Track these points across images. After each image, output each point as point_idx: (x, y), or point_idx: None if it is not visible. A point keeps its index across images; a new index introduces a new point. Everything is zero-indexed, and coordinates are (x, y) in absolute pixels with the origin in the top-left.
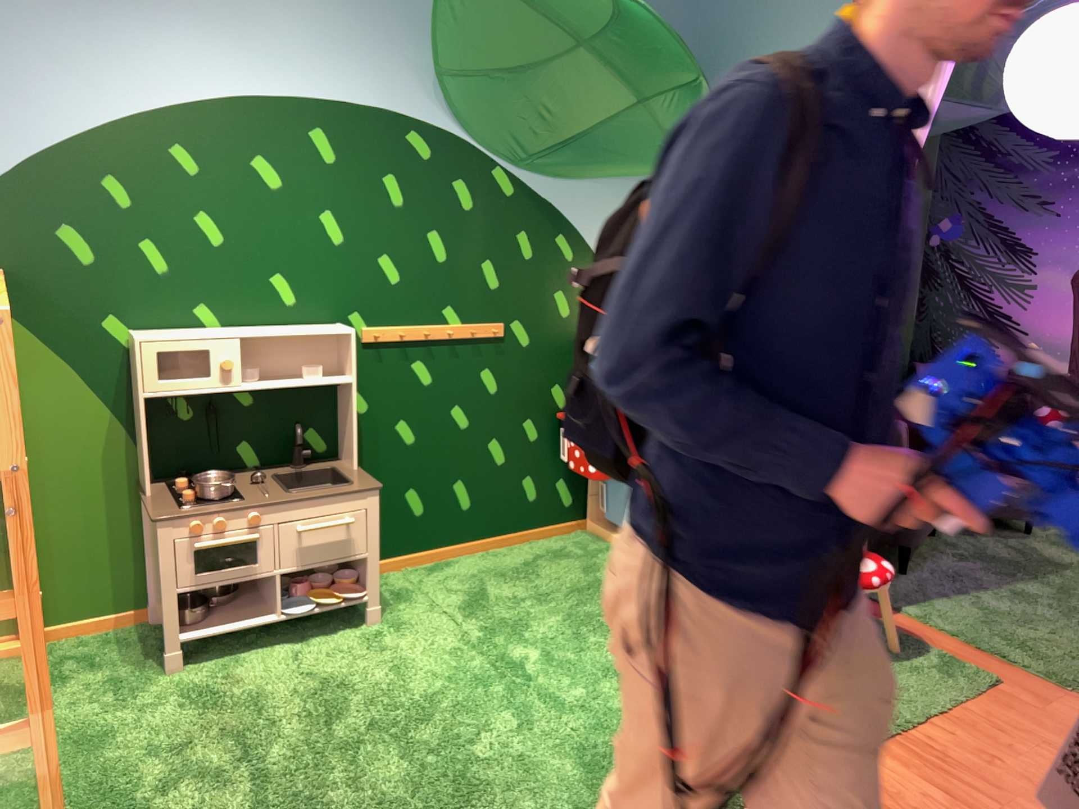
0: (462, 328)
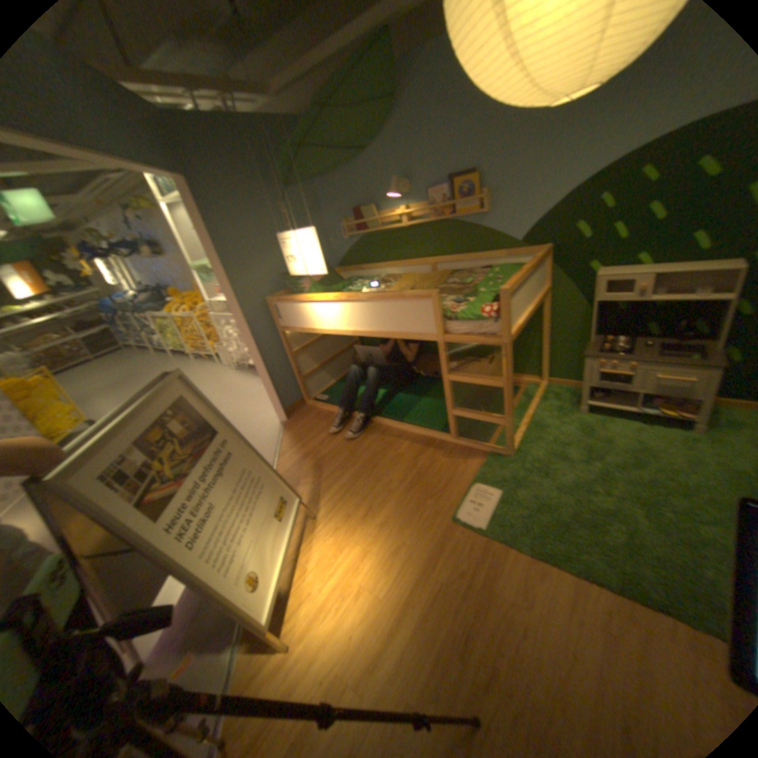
0: None
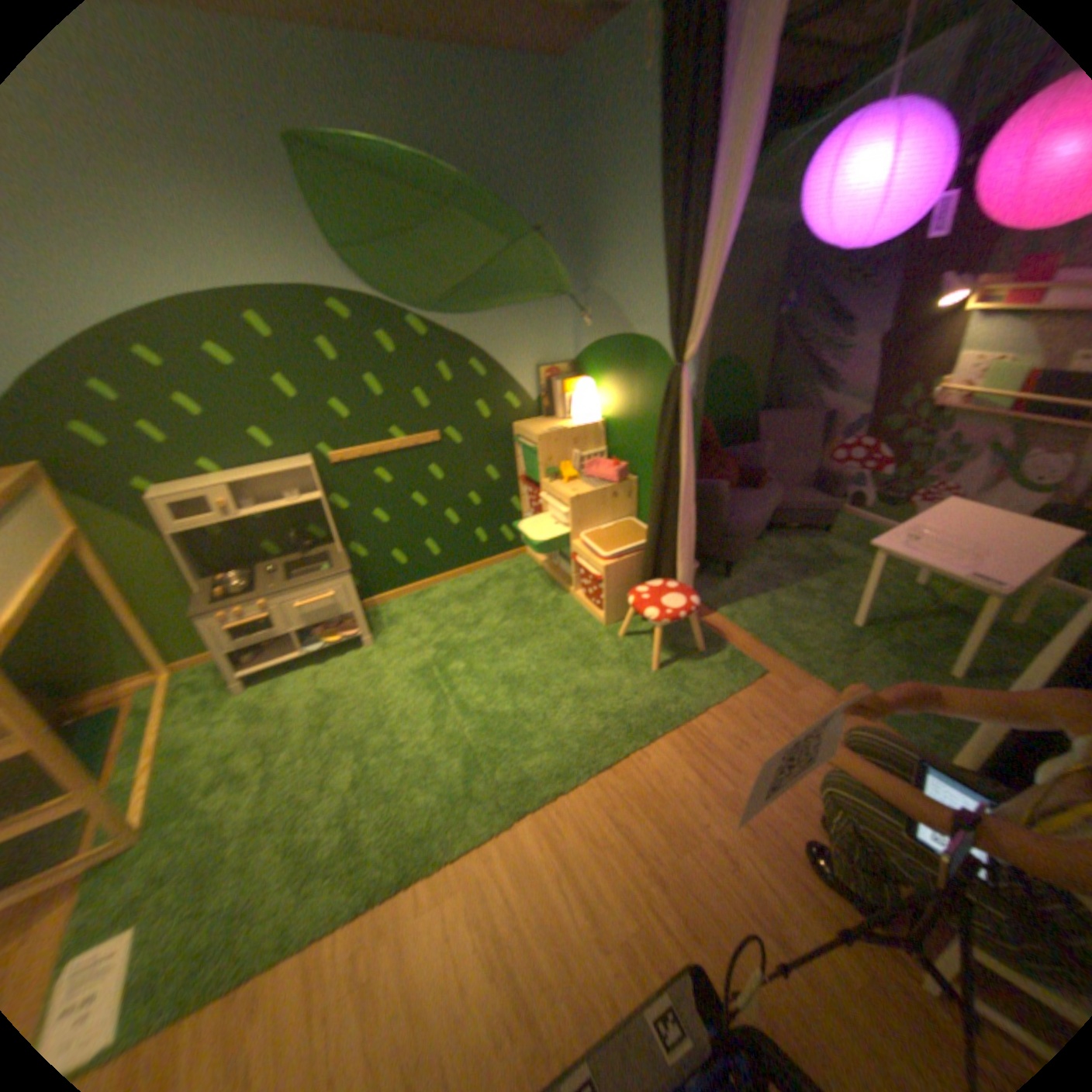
0: (405, 441)
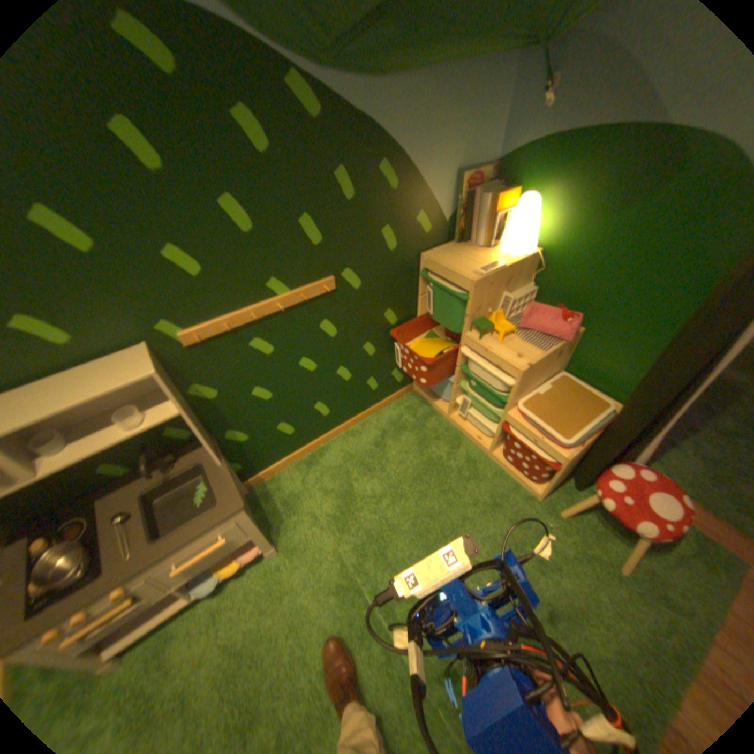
0: (293, 295)
